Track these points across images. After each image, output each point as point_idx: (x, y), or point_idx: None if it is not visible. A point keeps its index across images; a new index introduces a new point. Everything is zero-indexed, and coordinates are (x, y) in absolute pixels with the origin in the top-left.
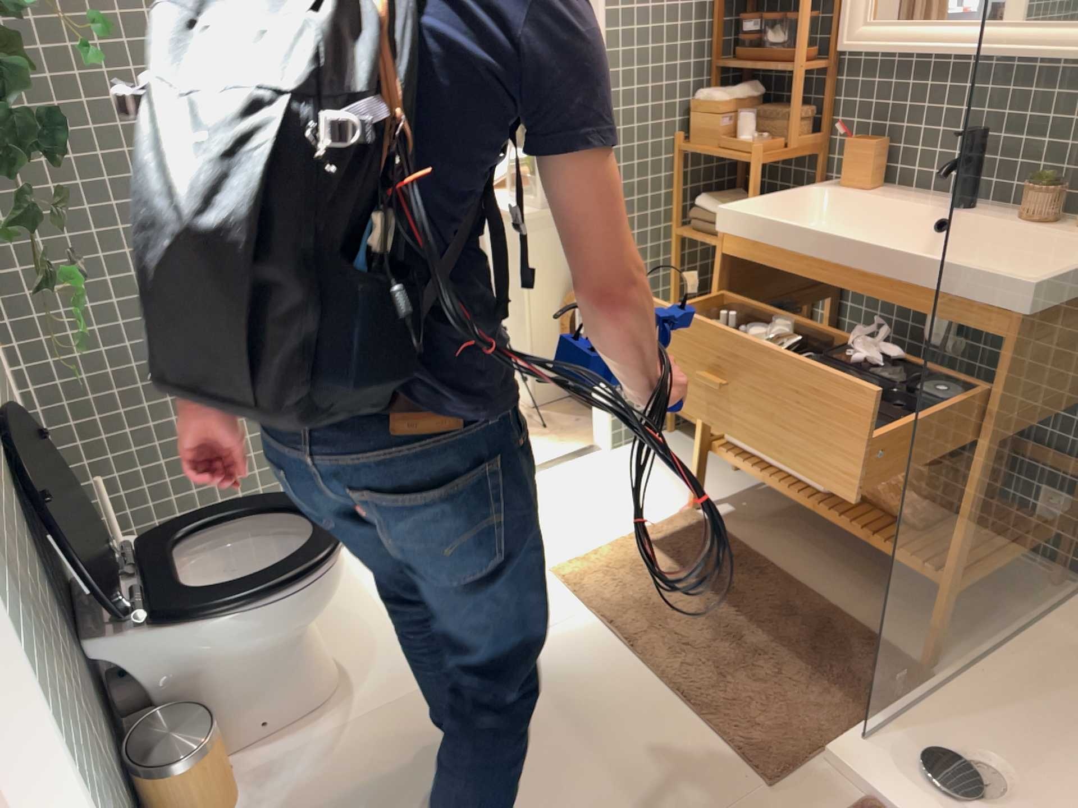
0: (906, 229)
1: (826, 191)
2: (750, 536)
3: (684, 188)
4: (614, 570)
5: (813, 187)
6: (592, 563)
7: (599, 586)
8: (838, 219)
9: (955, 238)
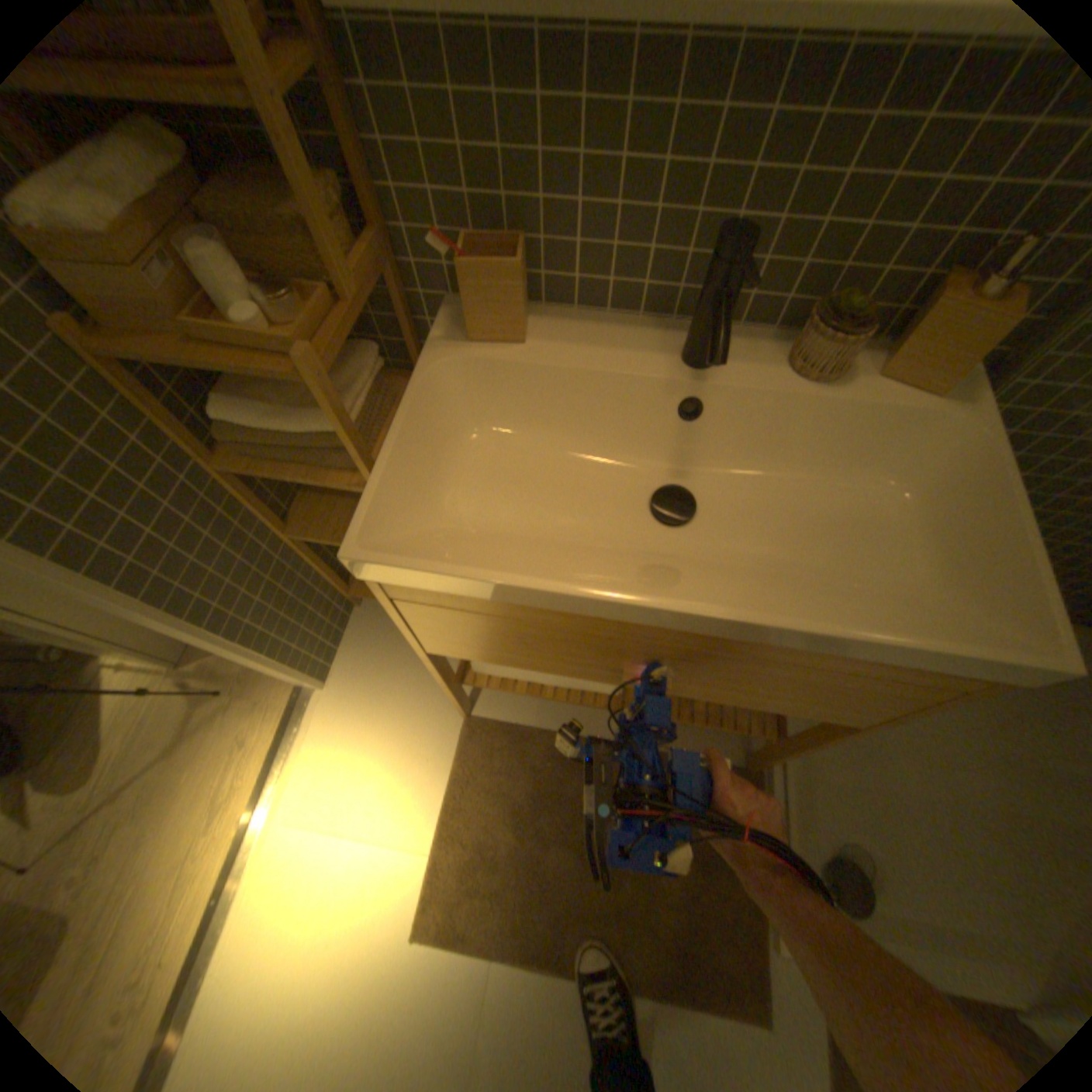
0: (611, 396)
1: (452, 361)
2: (537, 717)
3: (152, 394)
4: (464, 881)
5: (420, 354)
6: (435, 889)
7: (469, 917)
8: (489, 397)
9: (702, 408)
